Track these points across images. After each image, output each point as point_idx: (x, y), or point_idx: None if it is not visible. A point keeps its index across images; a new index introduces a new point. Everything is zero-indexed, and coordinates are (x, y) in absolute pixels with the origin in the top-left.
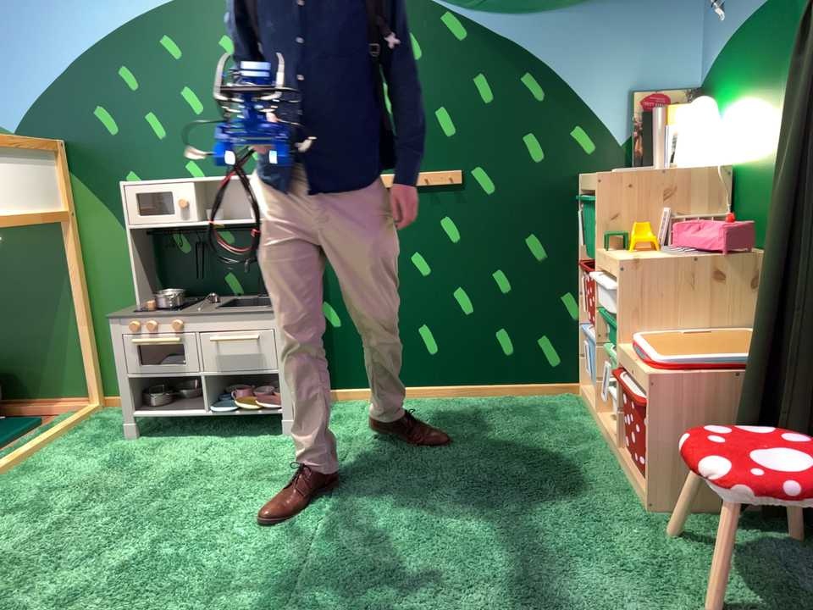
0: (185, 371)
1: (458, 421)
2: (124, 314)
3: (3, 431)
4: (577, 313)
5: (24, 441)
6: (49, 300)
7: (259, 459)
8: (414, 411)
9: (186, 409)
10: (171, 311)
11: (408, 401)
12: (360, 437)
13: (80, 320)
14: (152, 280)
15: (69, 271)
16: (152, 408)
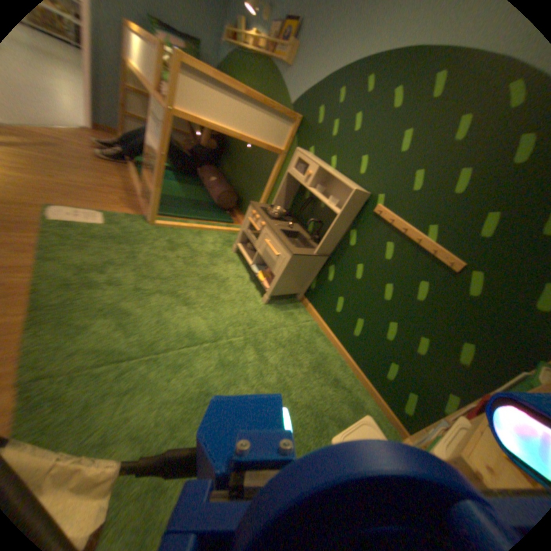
0: (256, 244)
1: (324, 373)
2: (256, 206)
3: (220, 217)
4: (452, 412)
5: (217, 225)
6: (263, 184)
7: (240, 299)
8: (320, 346)
9: (252, 258)
10: (270, 217)
11: (328, 339)
12: (280, 331)
13: (263, 198)
14: (290, 201)
15: (271, 177)
16: (246, 247)
